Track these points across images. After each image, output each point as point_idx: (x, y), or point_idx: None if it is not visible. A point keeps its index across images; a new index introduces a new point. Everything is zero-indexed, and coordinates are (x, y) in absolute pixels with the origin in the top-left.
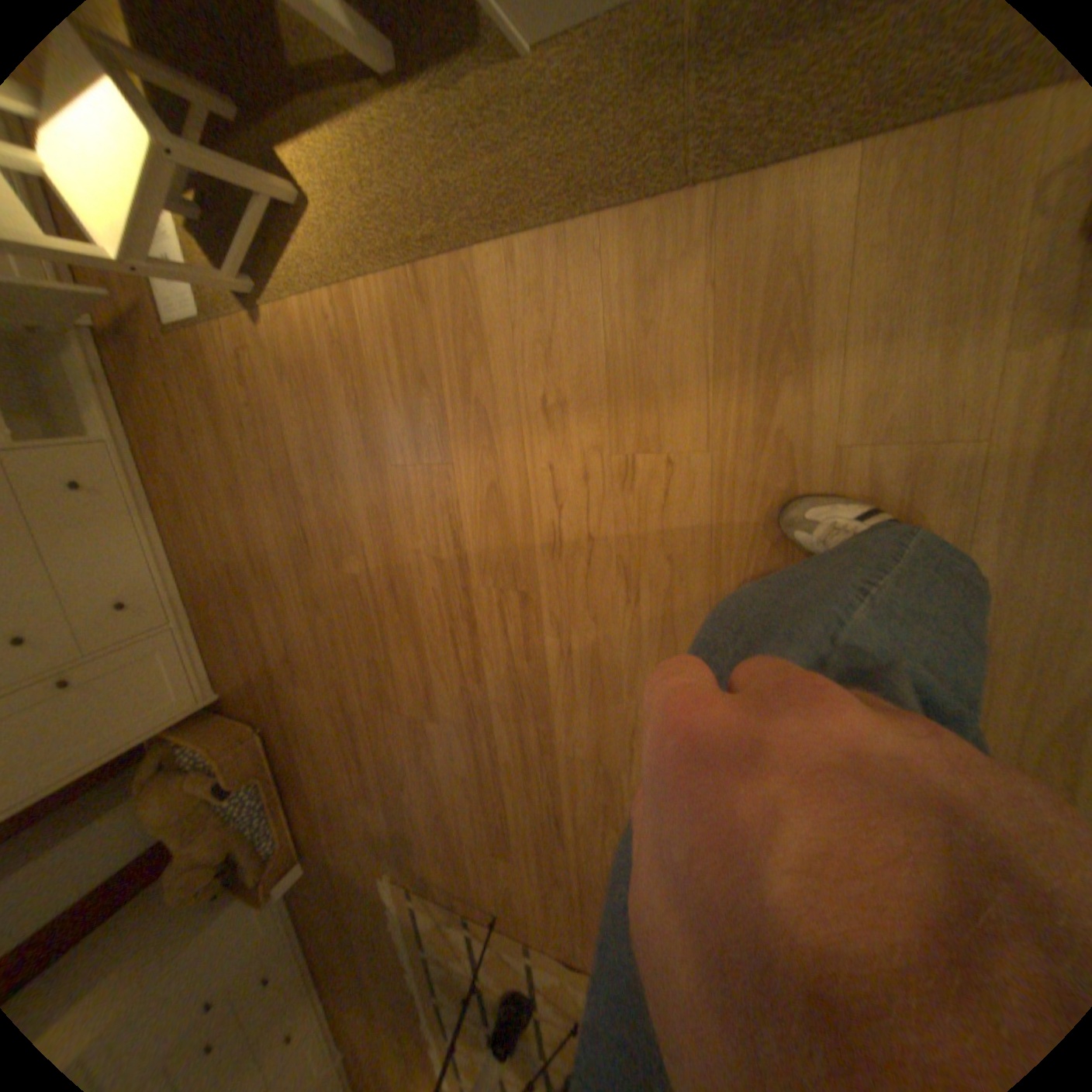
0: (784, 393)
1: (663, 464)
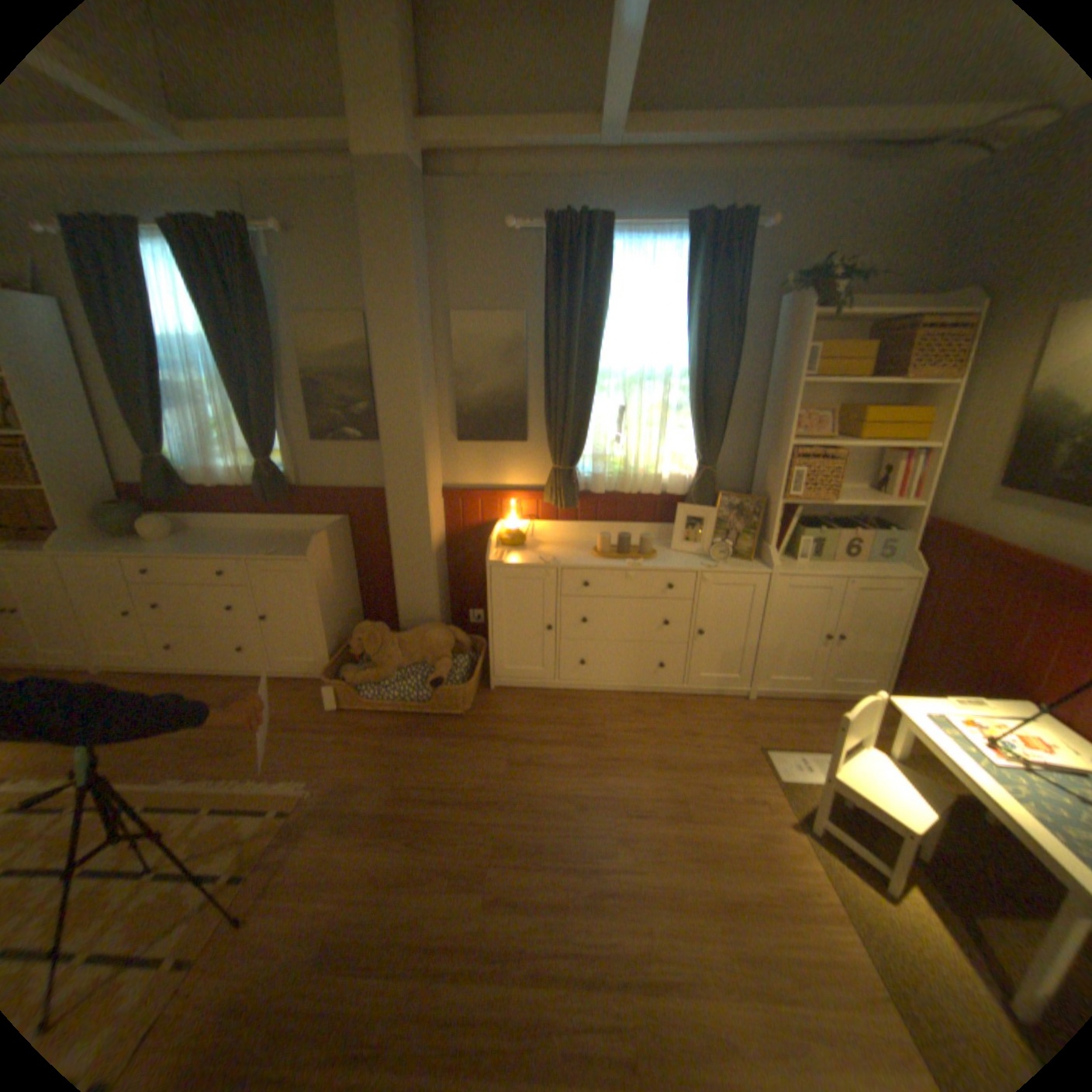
0: None
1: None
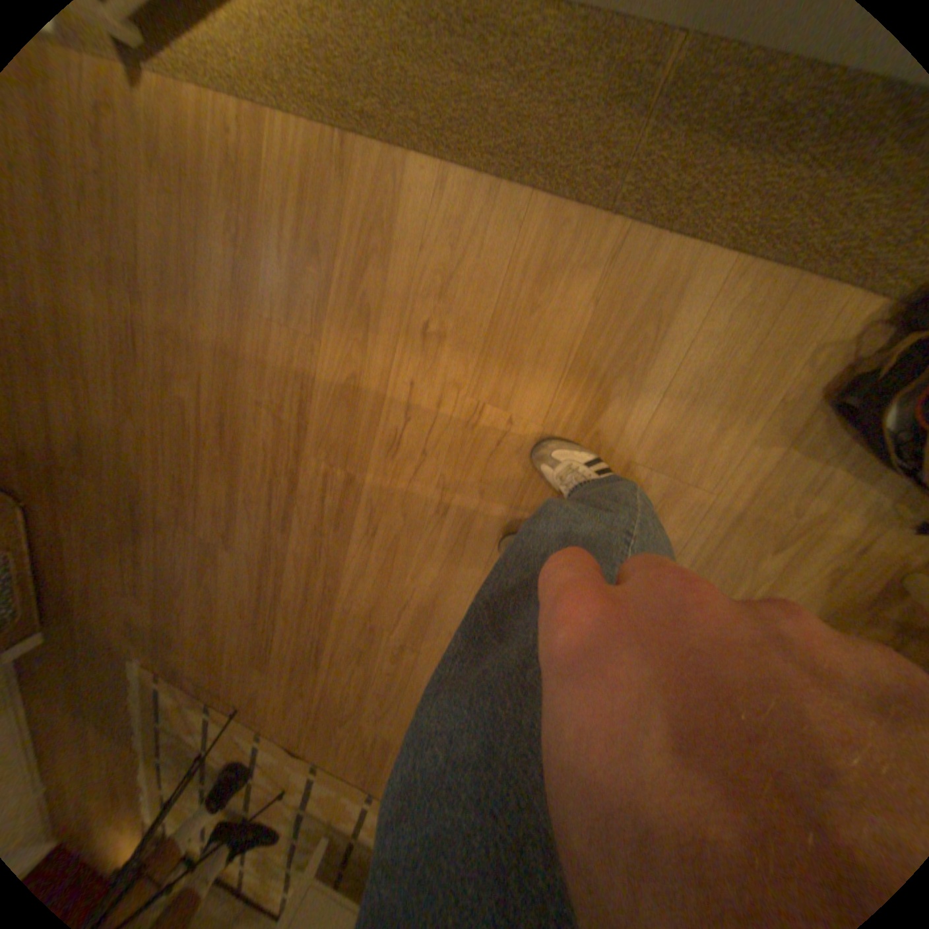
0: (611, 409)
1: (504, 421)
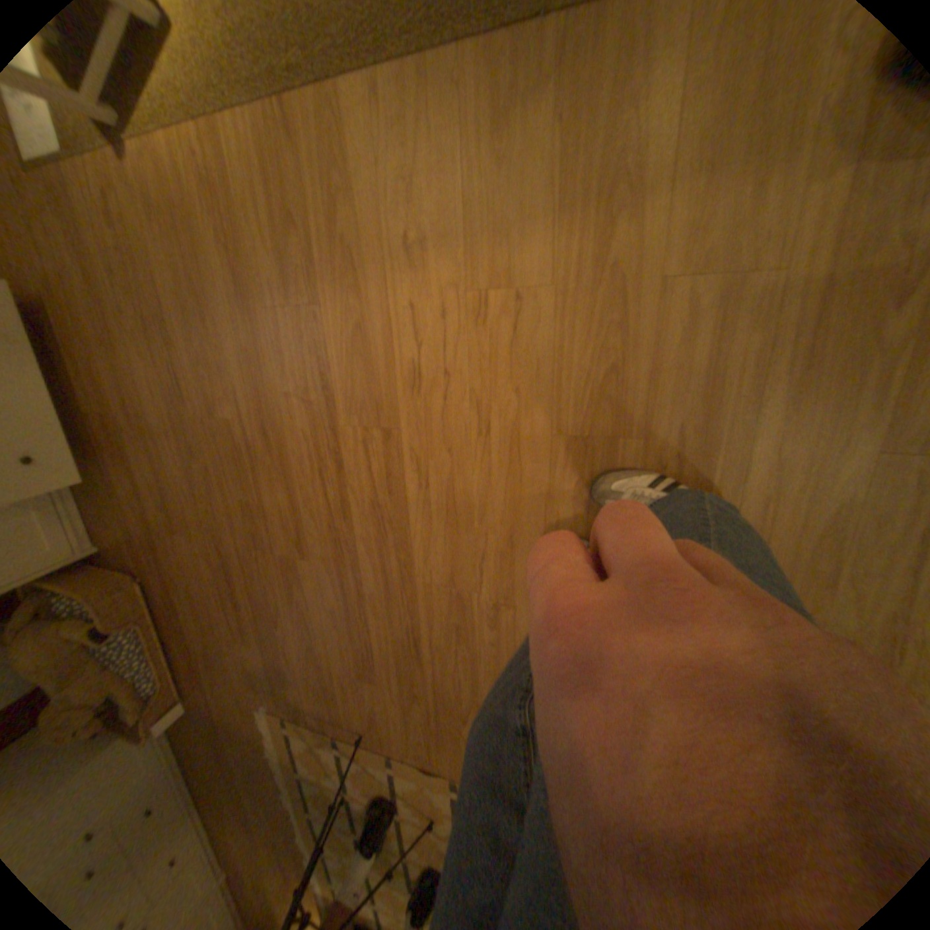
0: (619, 228)
1: (512, 299)
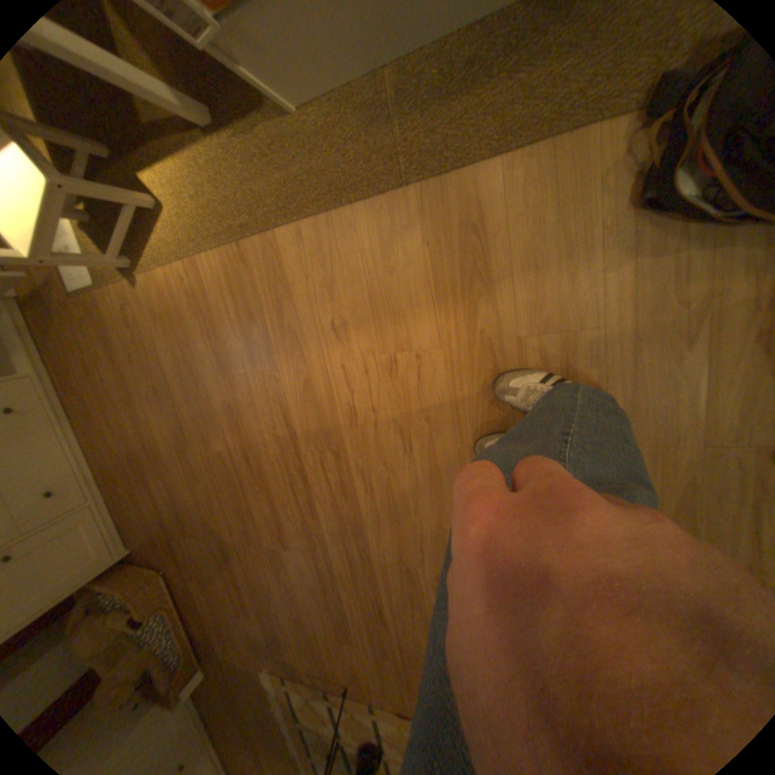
0: (481, 307)
1: (413, 358)
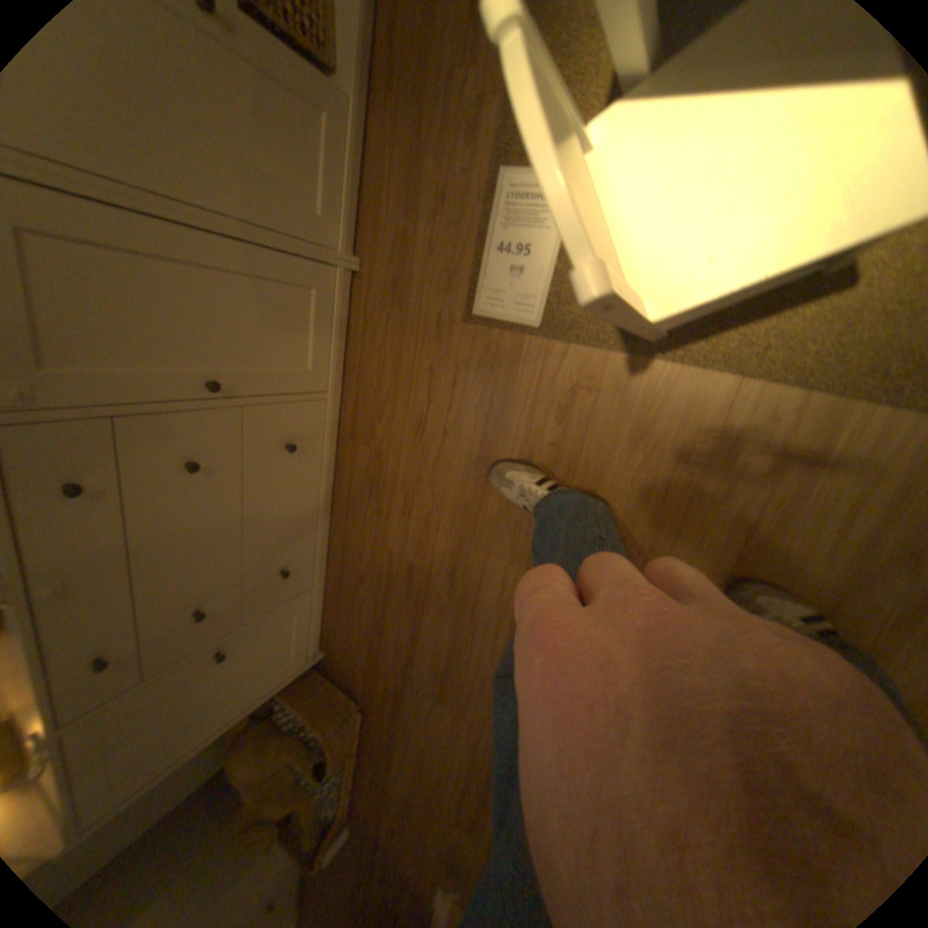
0: None
1: None
